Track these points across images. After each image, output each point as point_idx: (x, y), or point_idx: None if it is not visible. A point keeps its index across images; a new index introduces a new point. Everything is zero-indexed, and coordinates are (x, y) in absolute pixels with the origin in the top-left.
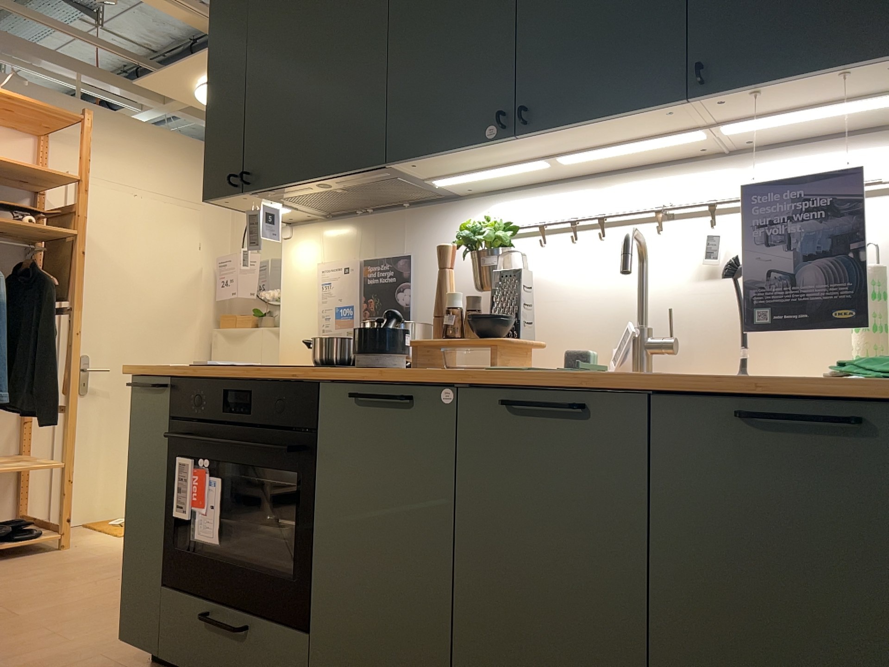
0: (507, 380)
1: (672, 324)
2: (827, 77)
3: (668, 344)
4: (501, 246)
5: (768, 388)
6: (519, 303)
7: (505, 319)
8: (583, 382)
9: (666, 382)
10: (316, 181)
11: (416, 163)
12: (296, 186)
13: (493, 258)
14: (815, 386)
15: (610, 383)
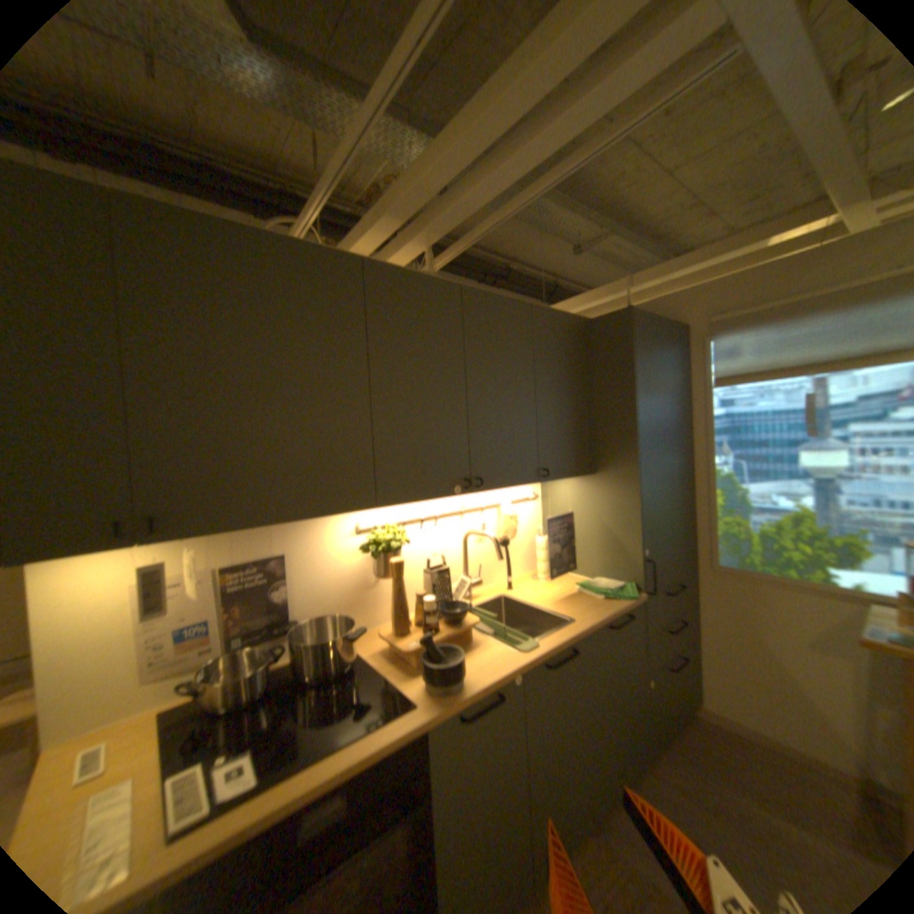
0: (549, 654)
1: (480, 571)
2: (566, 477)
3: (480, 582)
4: (397, 544)
5: (616, 615)
6: (444, 588)
7: (460, 605)
8: (574, 639)
9: (597, 626)
10: (280, 521)
11: (389, 503)
12: (242, 527)
13: (400, 555)
14: (618, 608)
15: (582, 635)
